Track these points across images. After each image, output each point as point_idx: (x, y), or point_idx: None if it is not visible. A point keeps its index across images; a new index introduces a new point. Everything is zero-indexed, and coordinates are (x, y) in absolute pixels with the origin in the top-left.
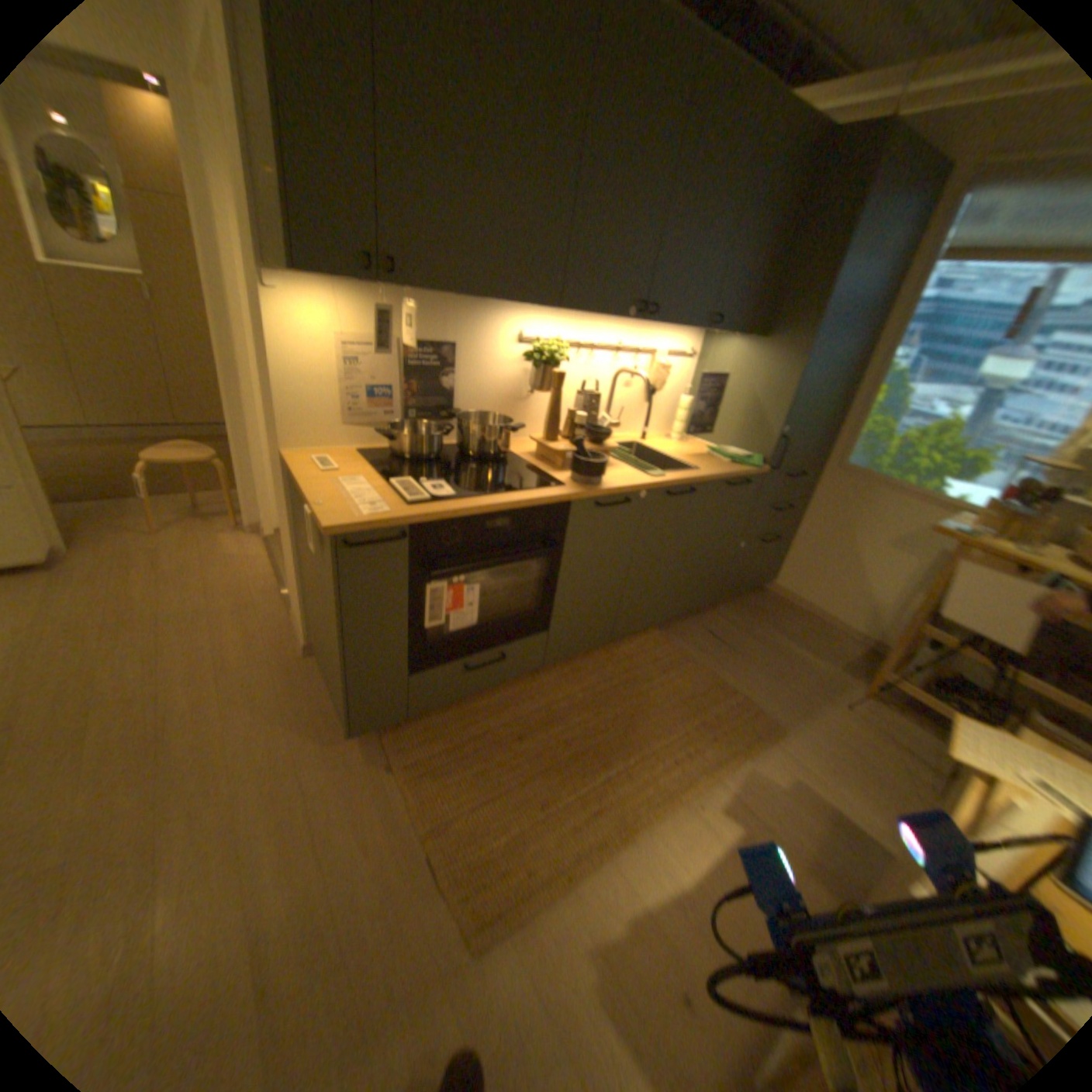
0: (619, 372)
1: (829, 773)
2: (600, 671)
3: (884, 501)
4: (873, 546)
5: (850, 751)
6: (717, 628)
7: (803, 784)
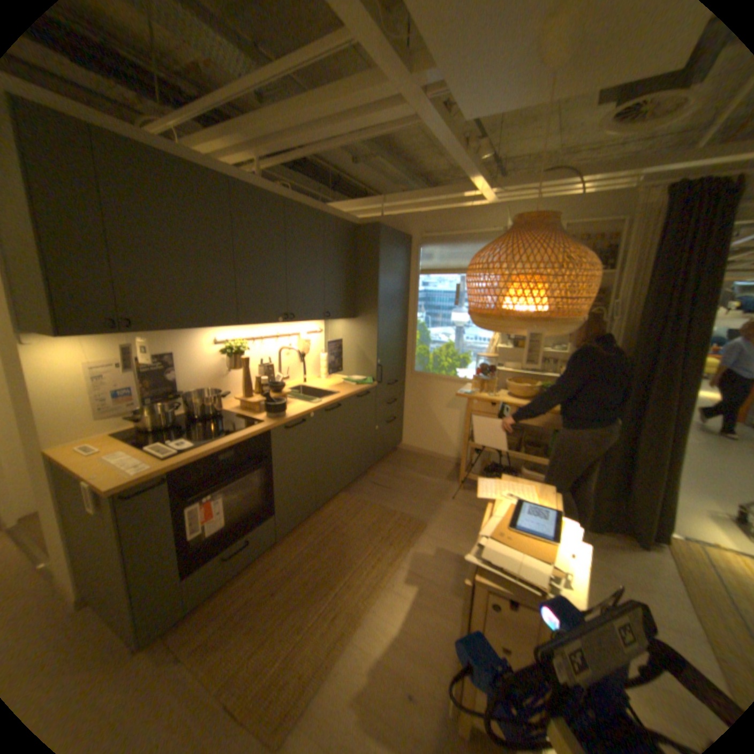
0: (281, 349)
1: (451, 538)
2: (315, 531)
3: (436, 386)
4: (439, 410)
5: (458, 521)
6: (377, 480)
7: (440, 549)
